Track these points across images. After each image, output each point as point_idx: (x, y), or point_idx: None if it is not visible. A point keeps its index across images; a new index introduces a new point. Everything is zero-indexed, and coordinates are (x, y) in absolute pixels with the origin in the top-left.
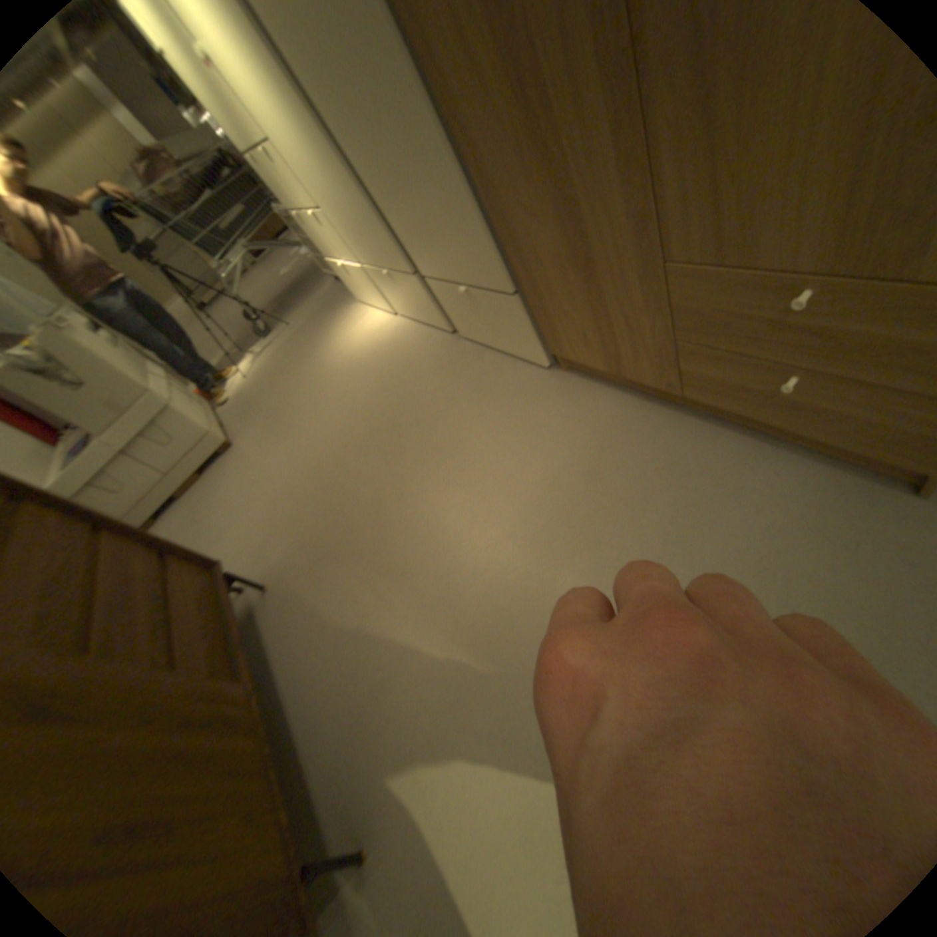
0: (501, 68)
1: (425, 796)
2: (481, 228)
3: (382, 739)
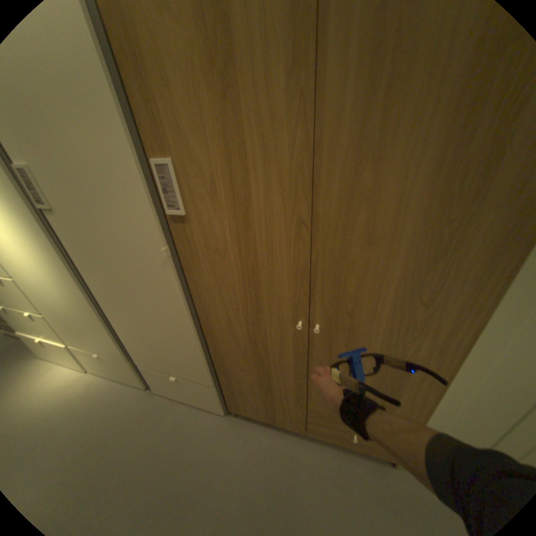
0: (247, 335)
1: None
2: (205, 364)
3: None
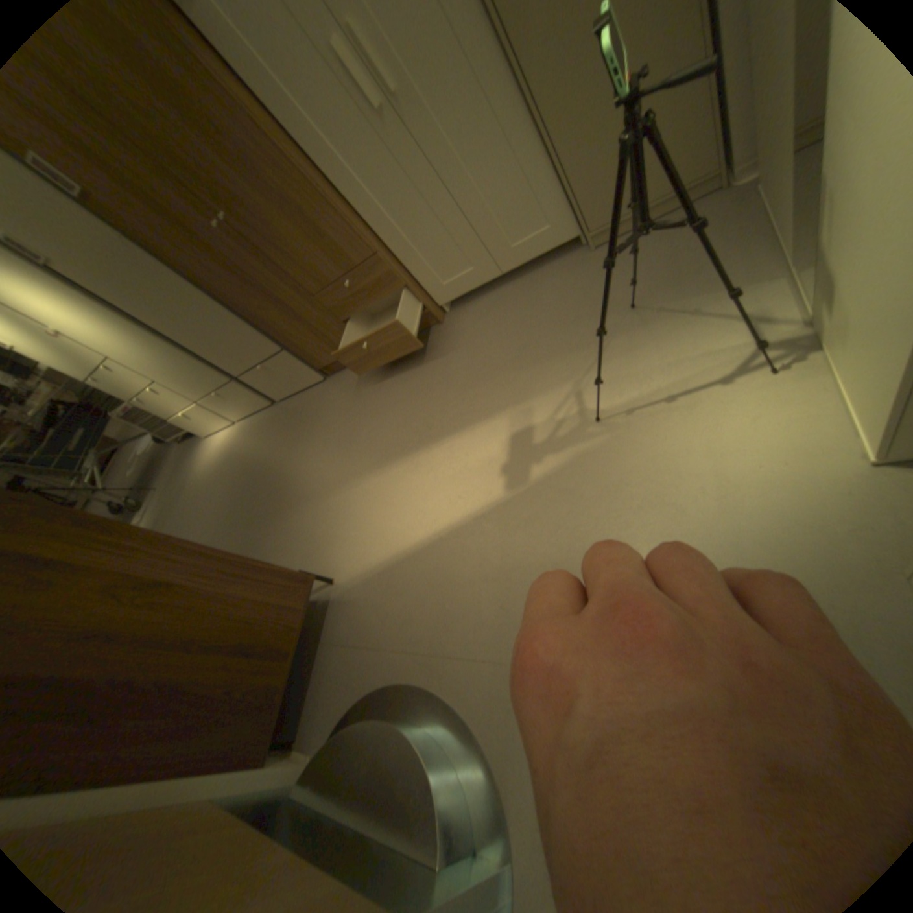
0: (222, 266)
1: (347, 534)
2: (250, 327)
3: (322, 543)
